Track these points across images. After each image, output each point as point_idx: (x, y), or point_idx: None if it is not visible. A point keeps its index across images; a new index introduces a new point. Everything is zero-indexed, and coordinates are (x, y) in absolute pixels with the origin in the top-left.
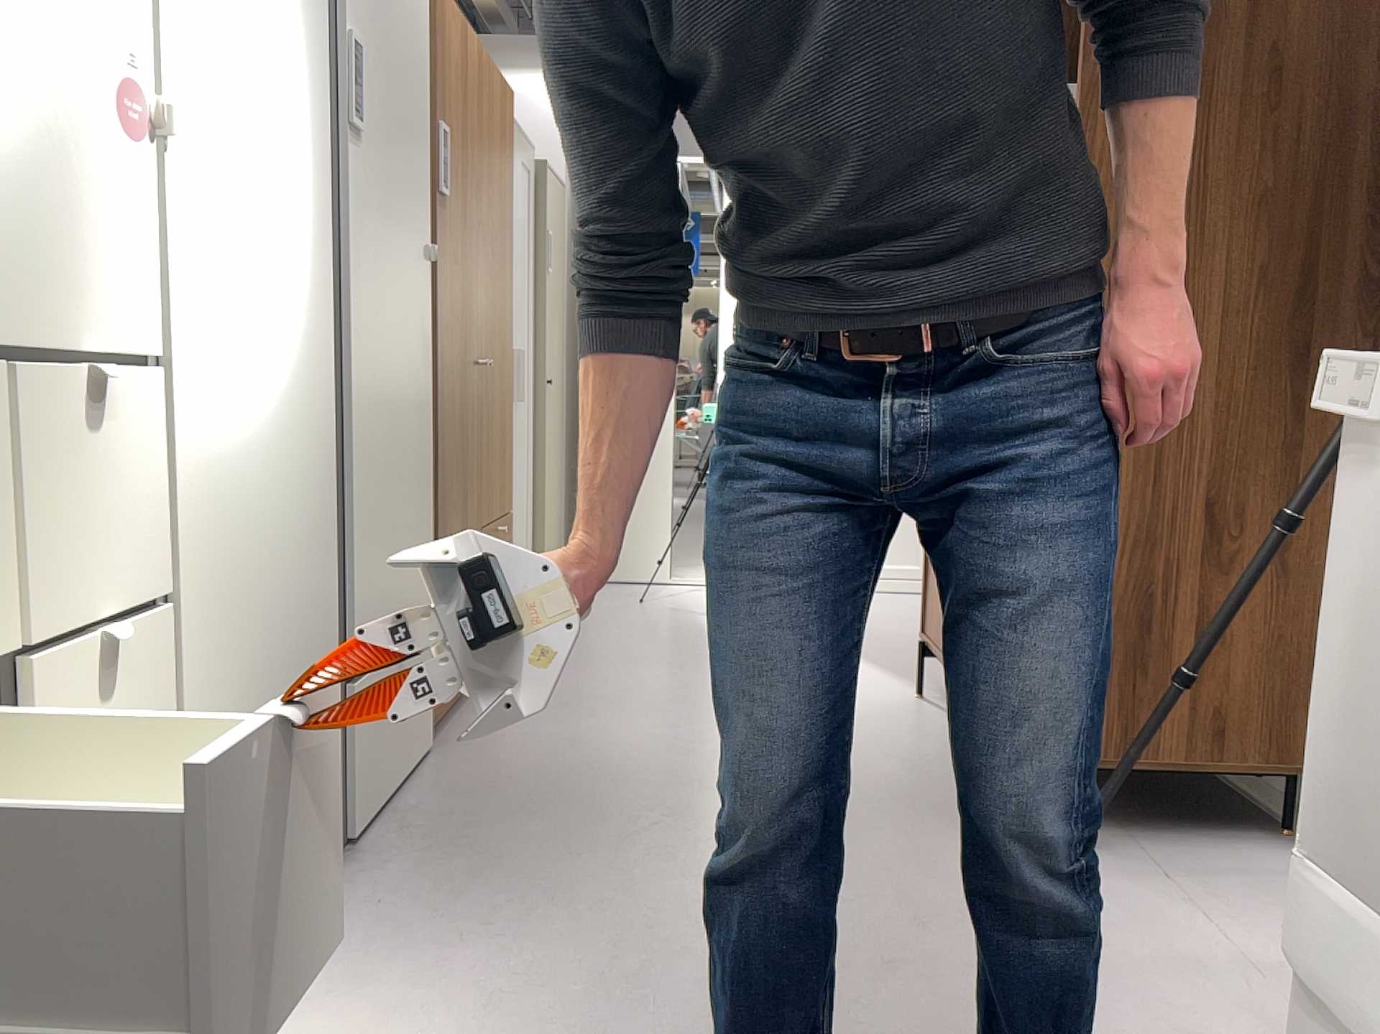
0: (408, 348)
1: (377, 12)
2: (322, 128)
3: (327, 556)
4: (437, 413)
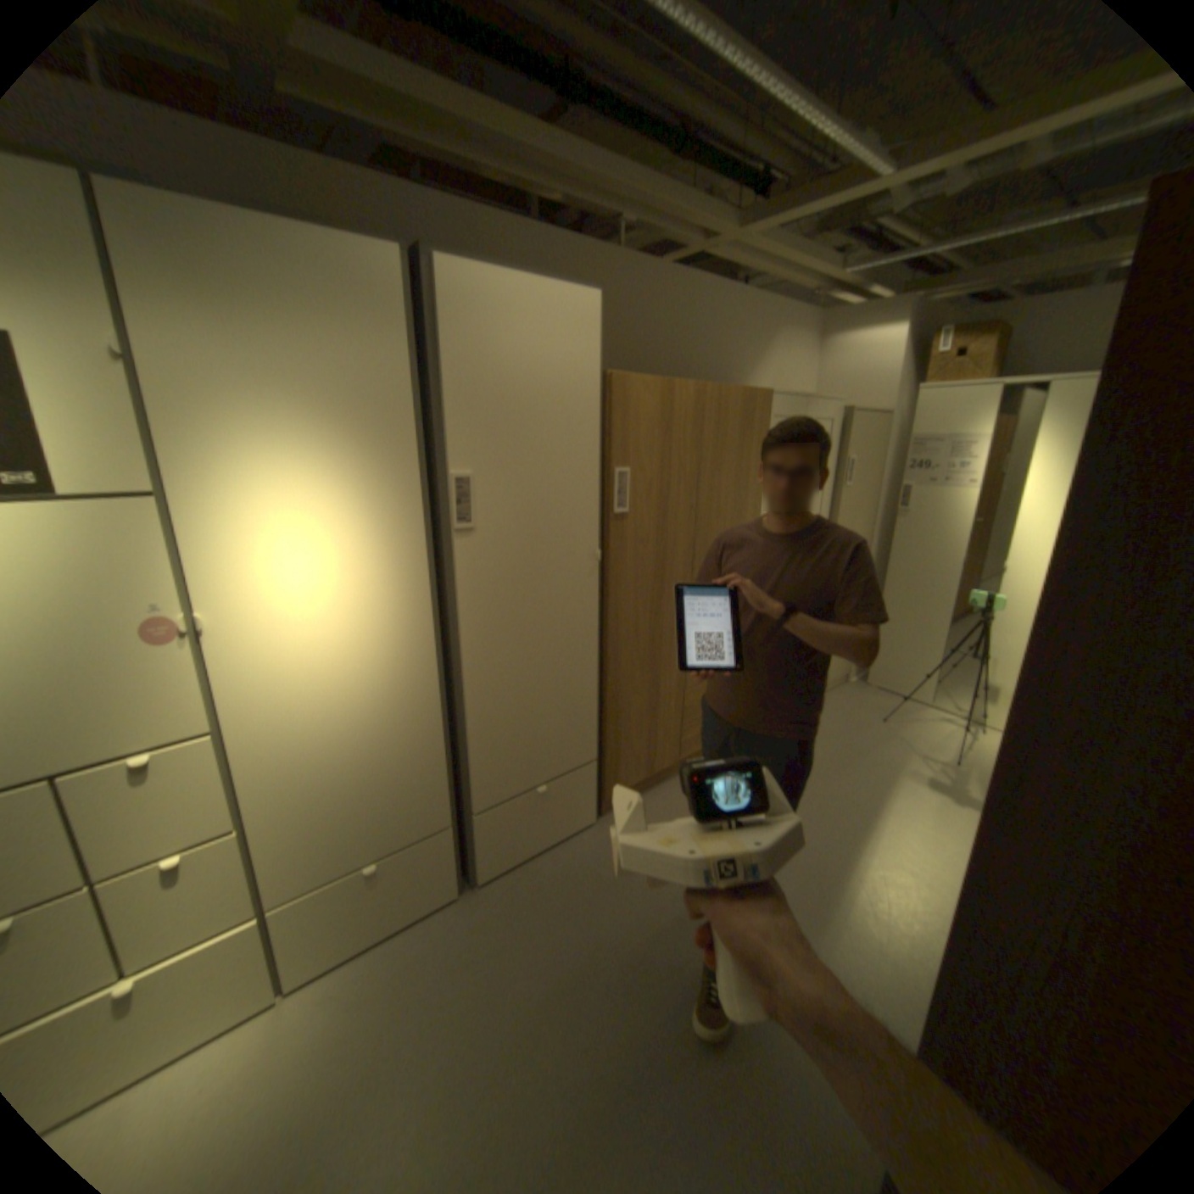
0: (560, 624)
1: (507, 442)
2: (420, 546)
3: (447, 760)
4: (609, 646)
